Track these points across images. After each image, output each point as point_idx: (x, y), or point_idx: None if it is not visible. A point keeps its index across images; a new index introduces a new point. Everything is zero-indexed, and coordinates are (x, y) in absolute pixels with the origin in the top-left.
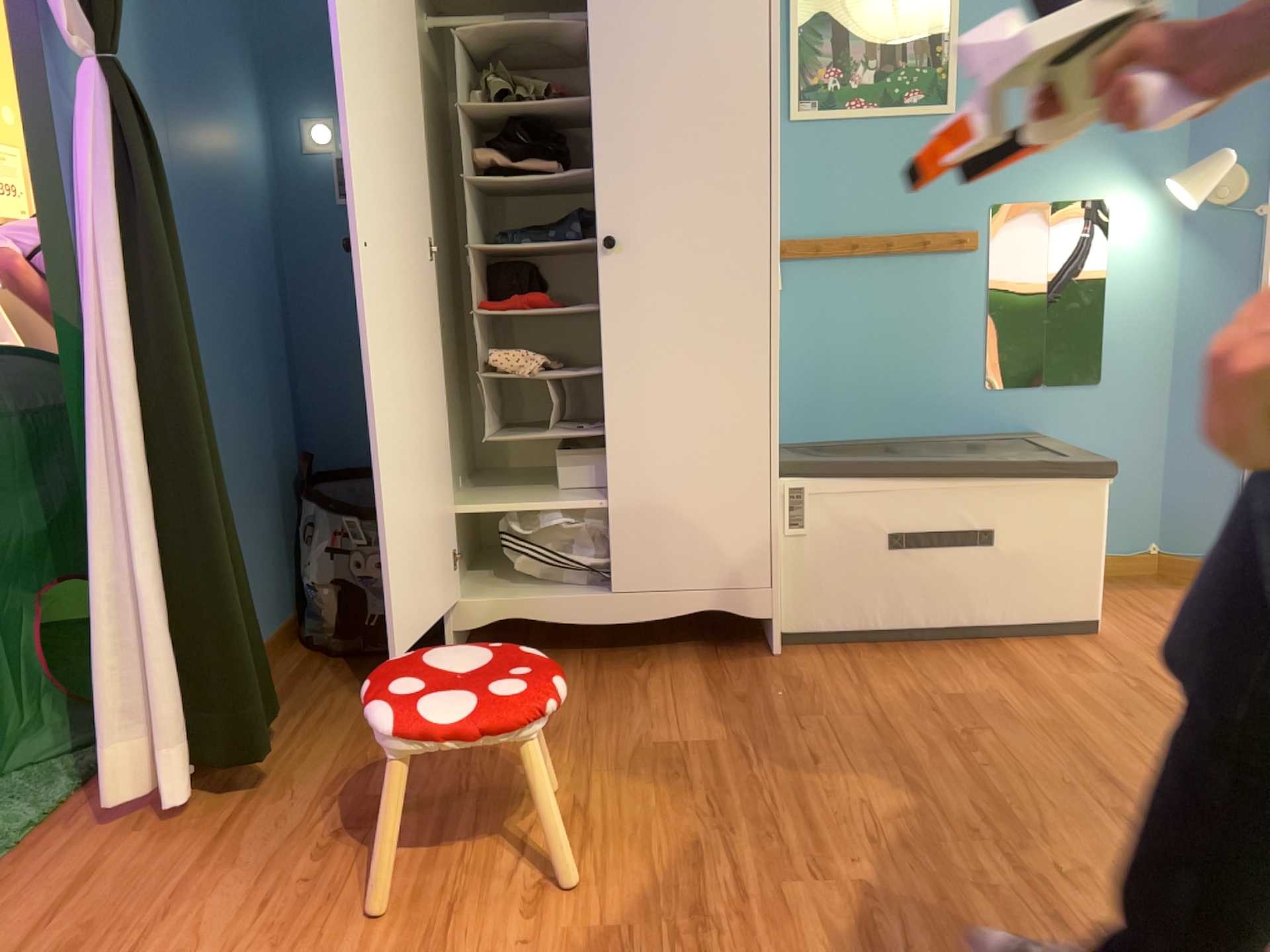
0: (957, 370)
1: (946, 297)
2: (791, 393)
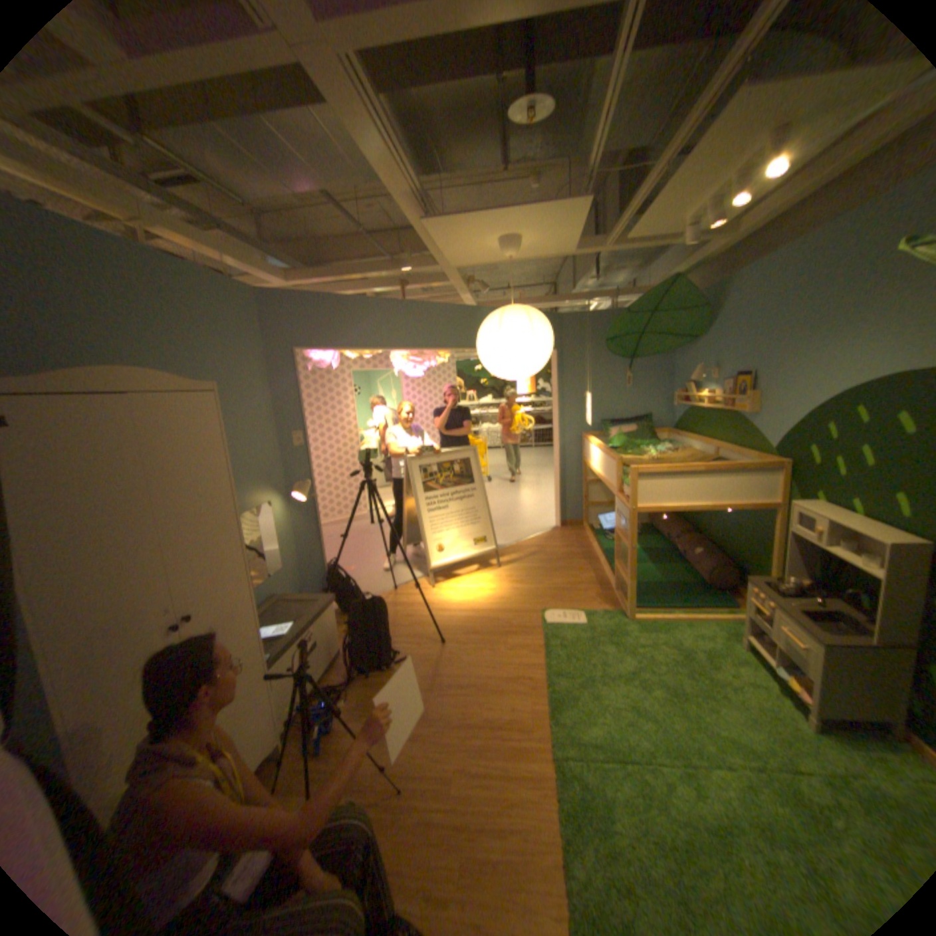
0: None
1: None
2: None
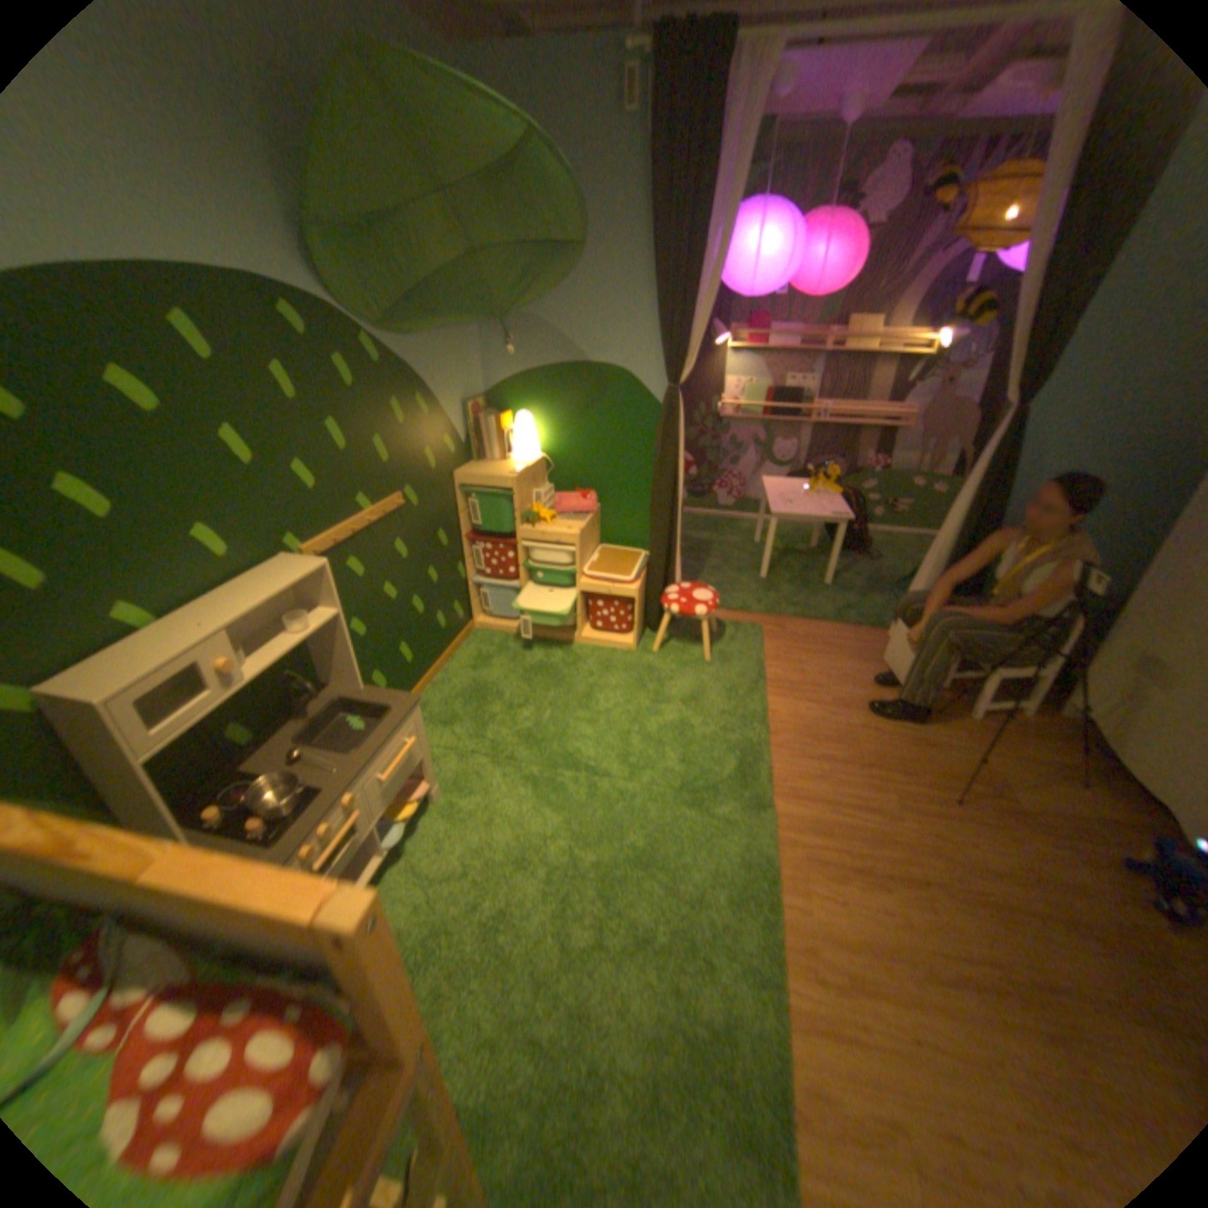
0: None
1: None
2: None
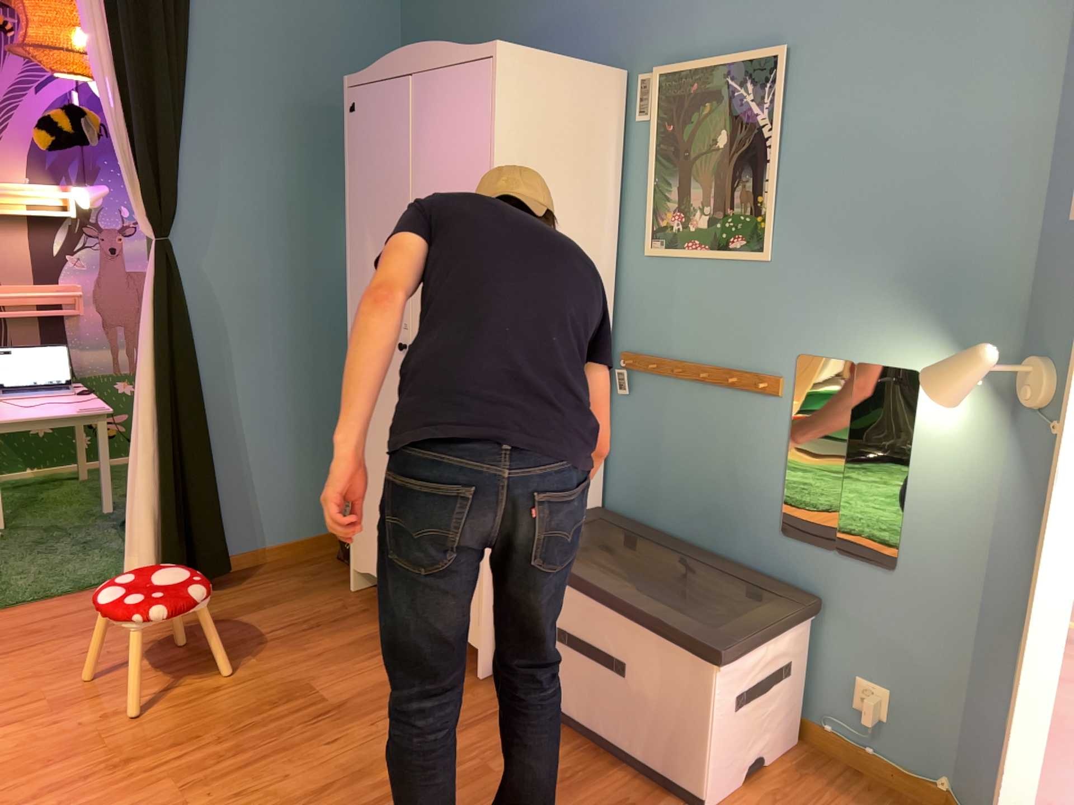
0: (758, 506)
1: (753, 434)
2: (632, 483)
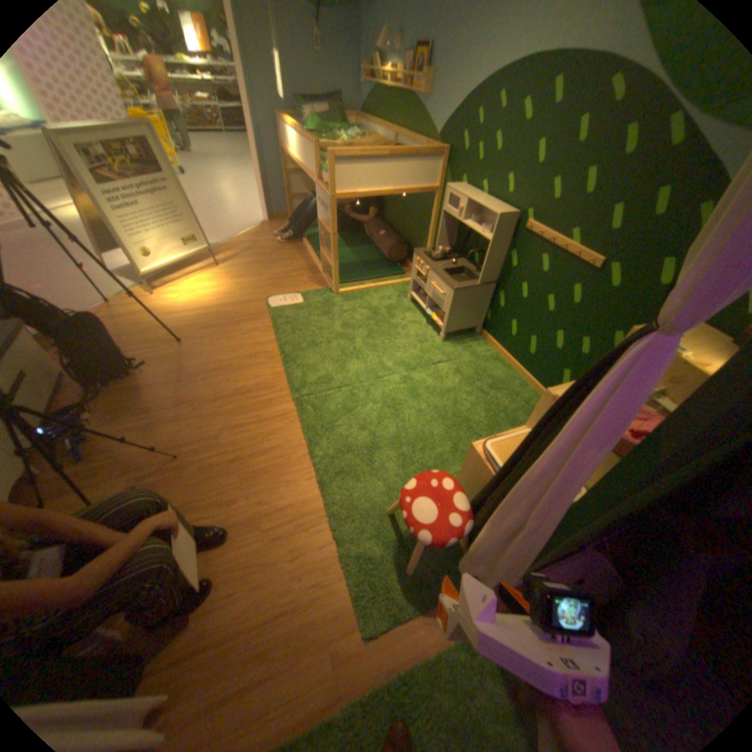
0: None
1: None
2: None
